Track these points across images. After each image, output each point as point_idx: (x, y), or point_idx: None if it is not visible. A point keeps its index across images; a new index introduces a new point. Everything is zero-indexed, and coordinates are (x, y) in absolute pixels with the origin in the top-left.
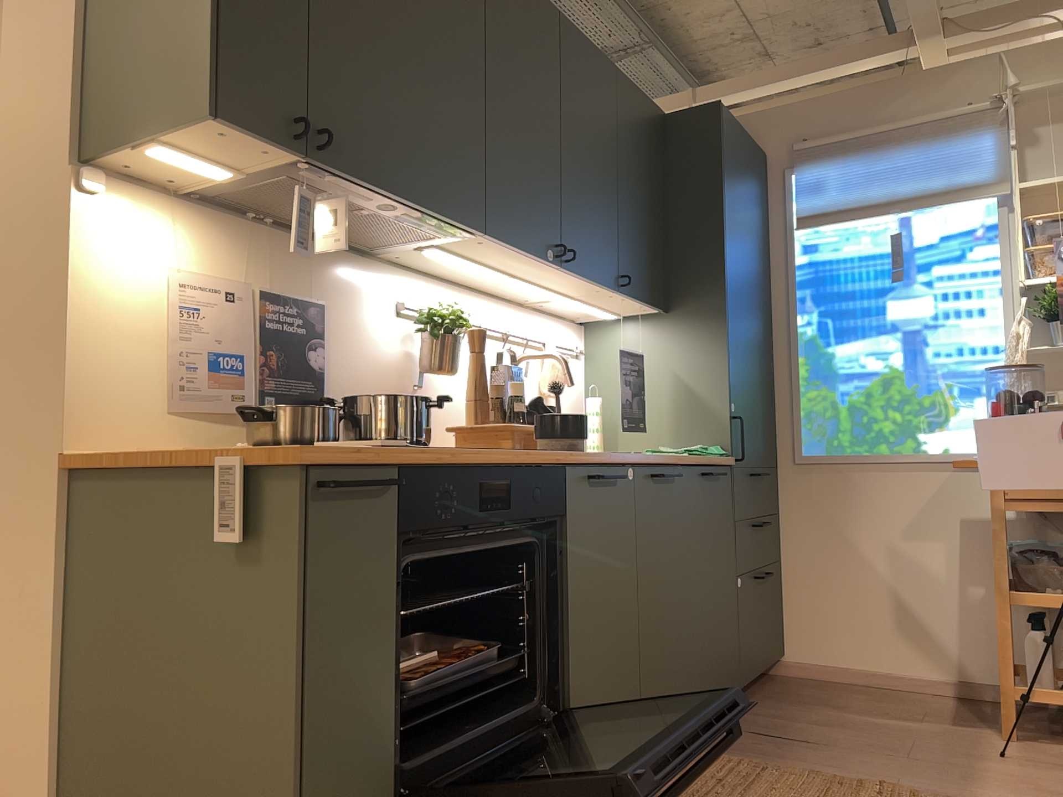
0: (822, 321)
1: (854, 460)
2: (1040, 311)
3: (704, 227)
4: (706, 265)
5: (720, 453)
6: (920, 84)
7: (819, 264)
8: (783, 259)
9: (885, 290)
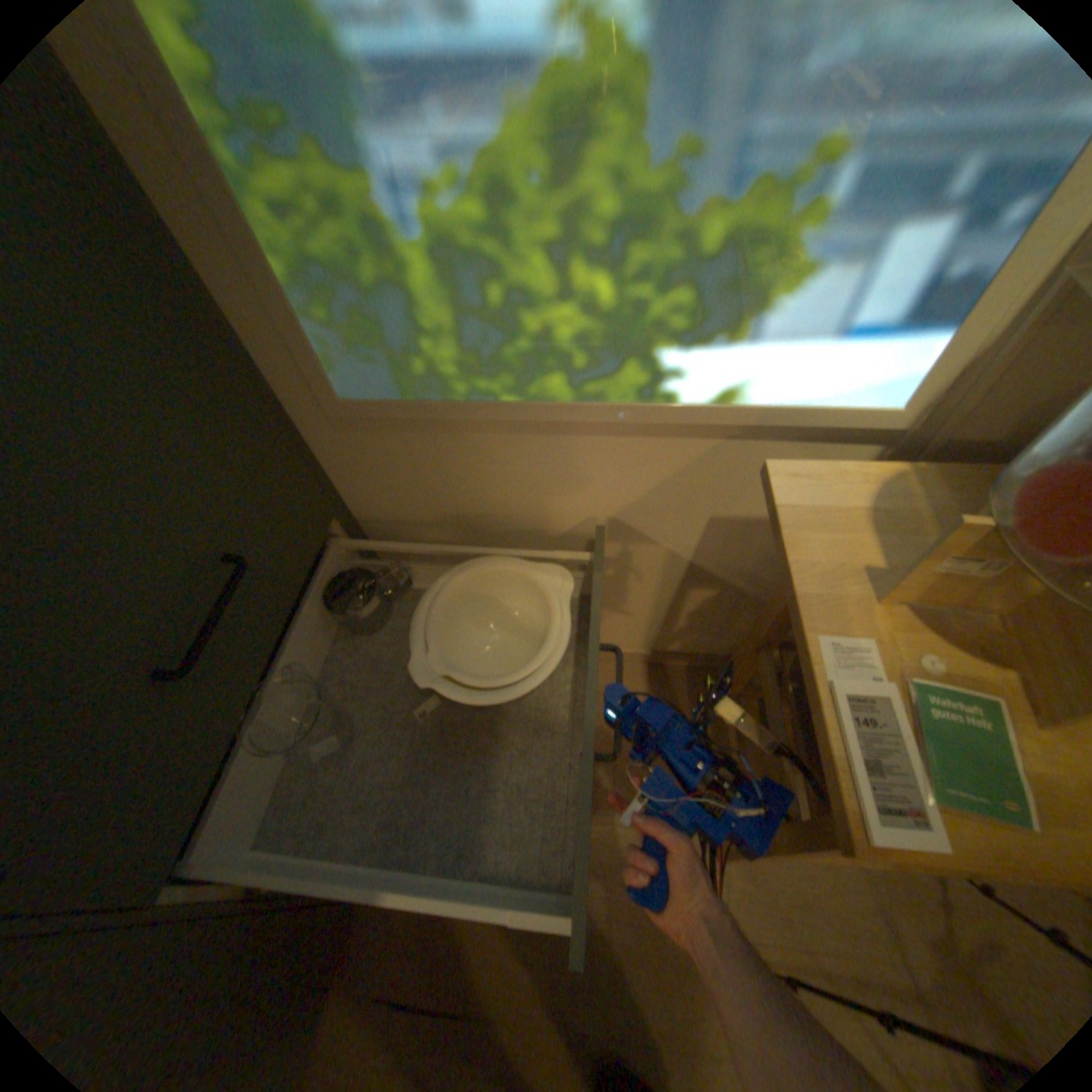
0: None
1: (478, 414)
2: None
3: None
4: None
5: None
6: None
7: None
8: None
9: None
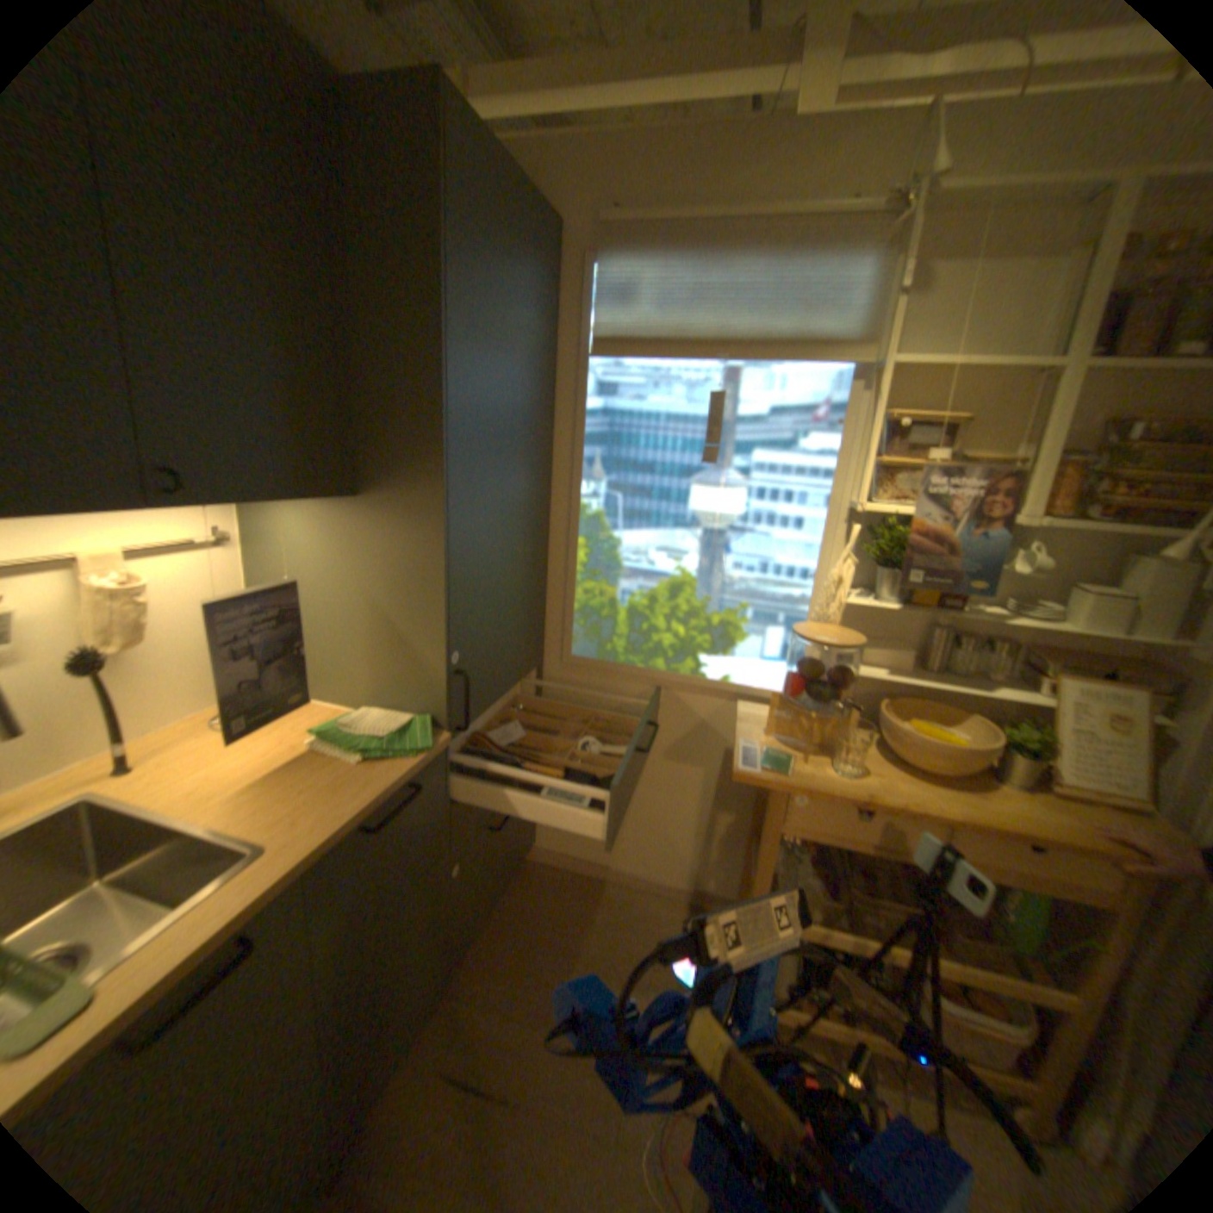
0: (611, 496)
1: (625, 671)
2: (873, 545)
3: (411, 353)
4: (413, 427)
5: (416, 748)
6: (798, 138)
7: (617, 415)
8: (572, 396)
9: (692, 470)
